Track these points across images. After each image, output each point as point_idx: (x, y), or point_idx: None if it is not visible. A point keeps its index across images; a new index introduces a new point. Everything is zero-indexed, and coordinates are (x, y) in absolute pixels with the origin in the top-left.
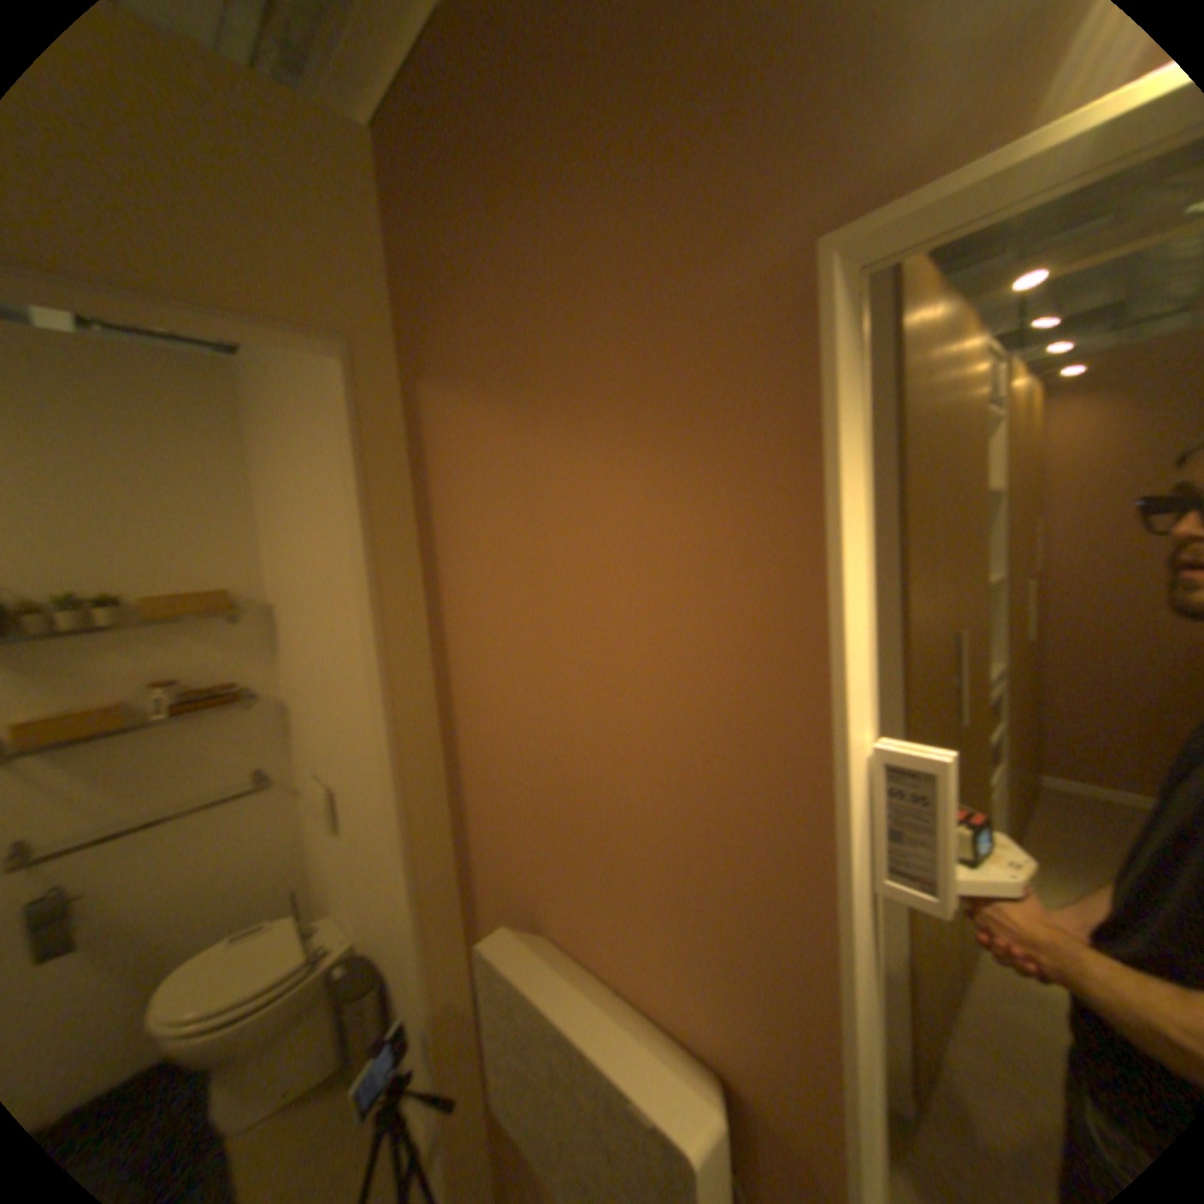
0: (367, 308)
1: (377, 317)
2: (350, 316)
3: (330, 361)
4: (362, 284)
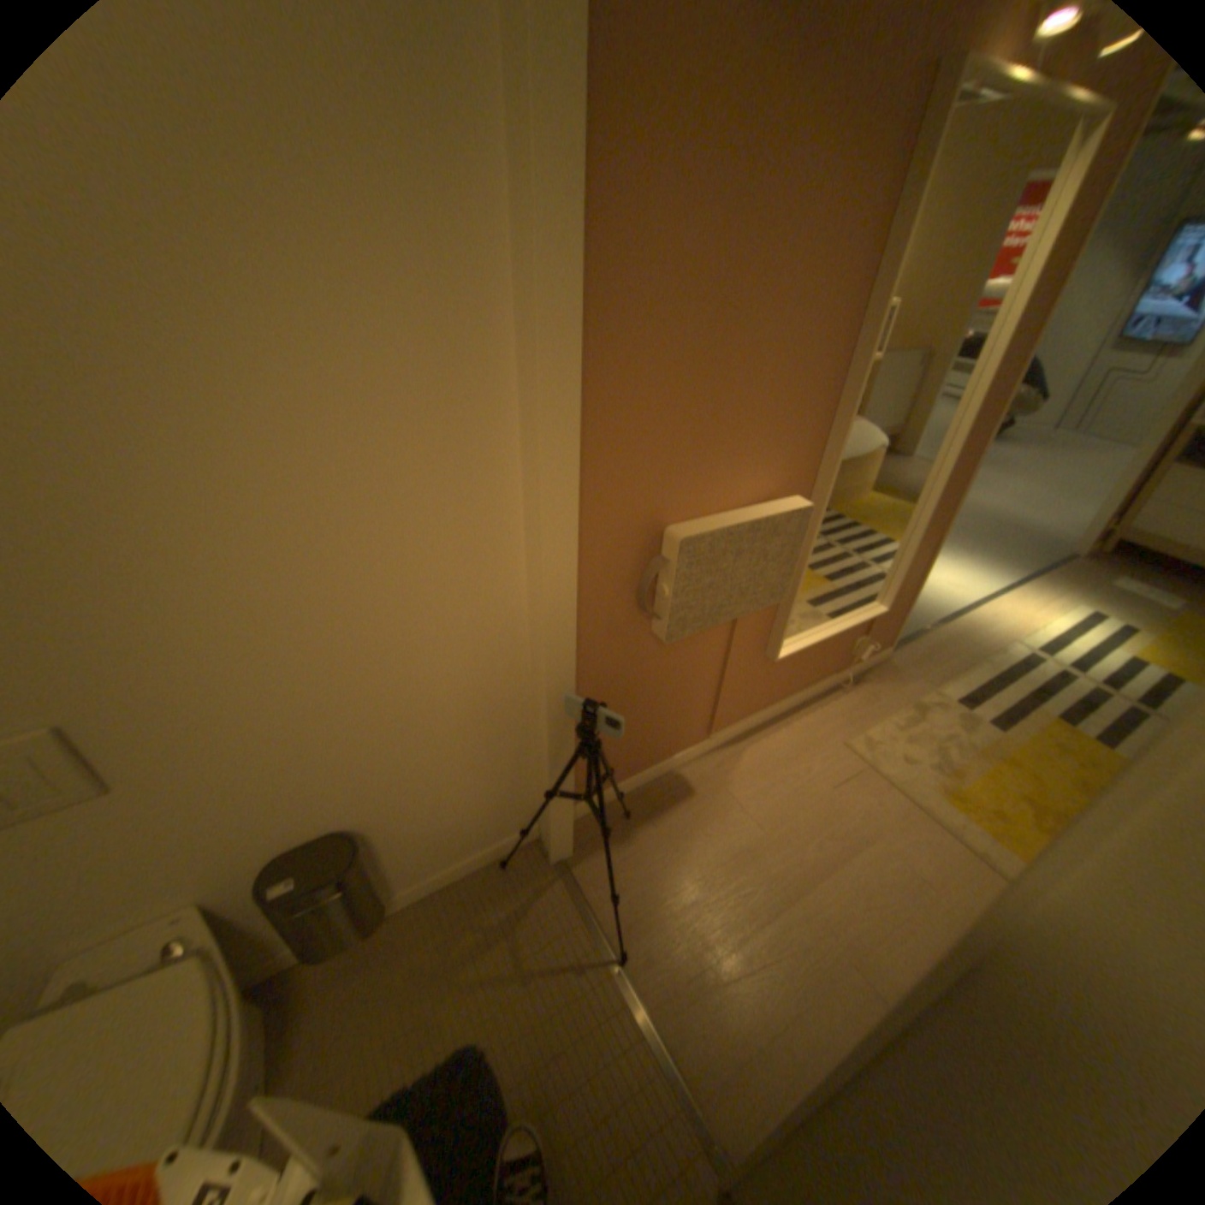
0: None
1: None
2: None
3: None
4: None
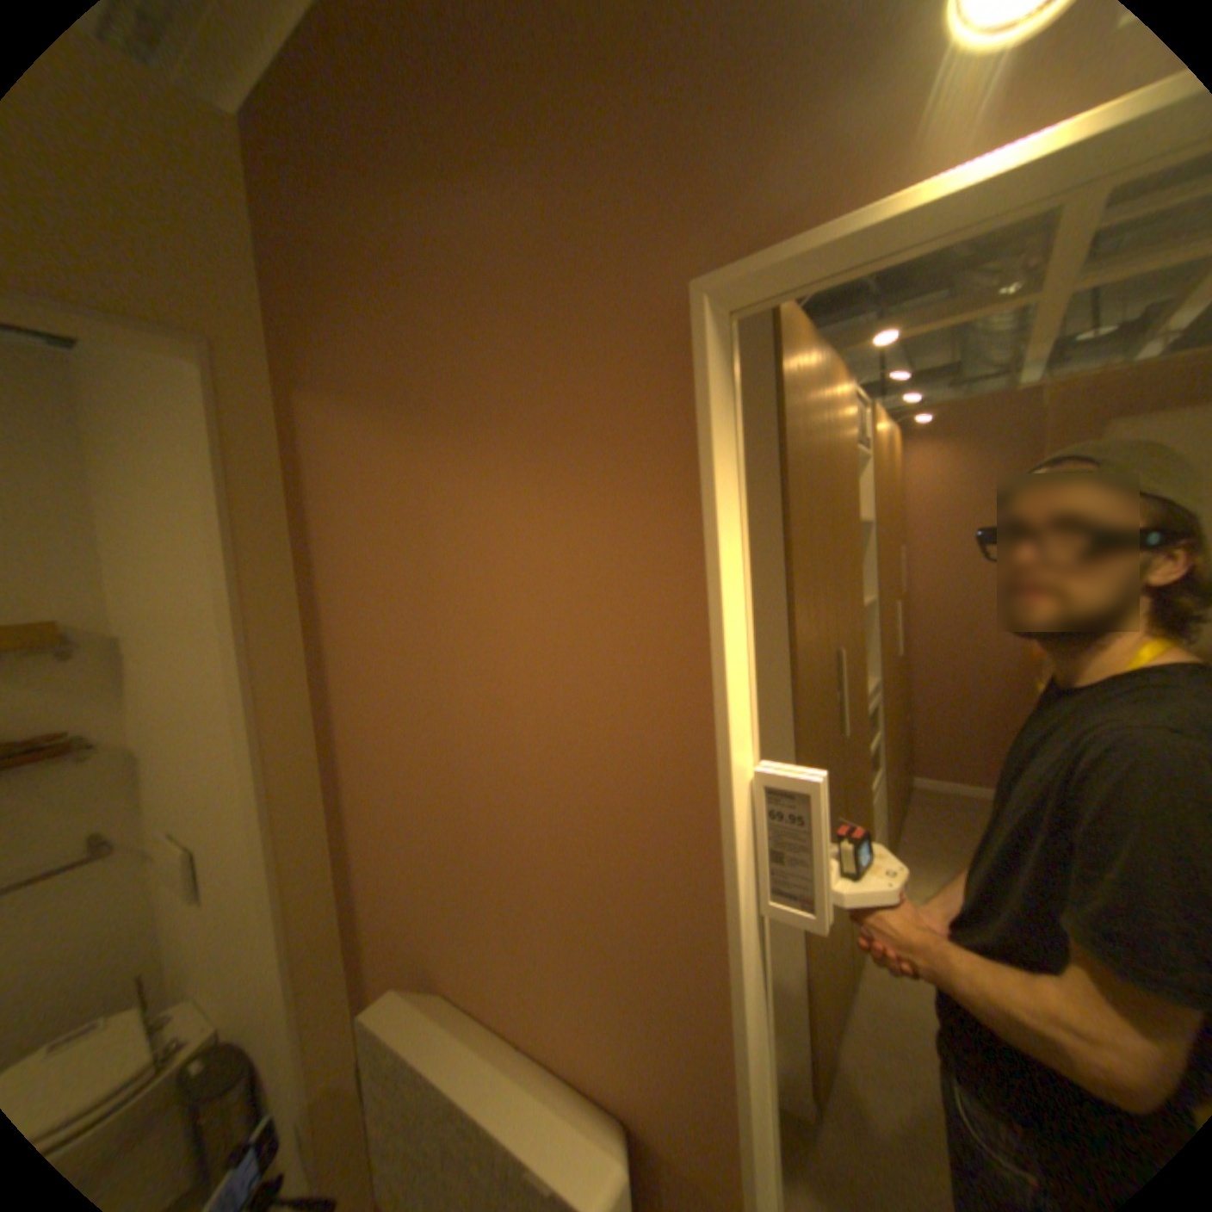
0: (232, 309)
1: (245, 319)
2: (212, 316)
3: (185, 364)
4: (227, 283)
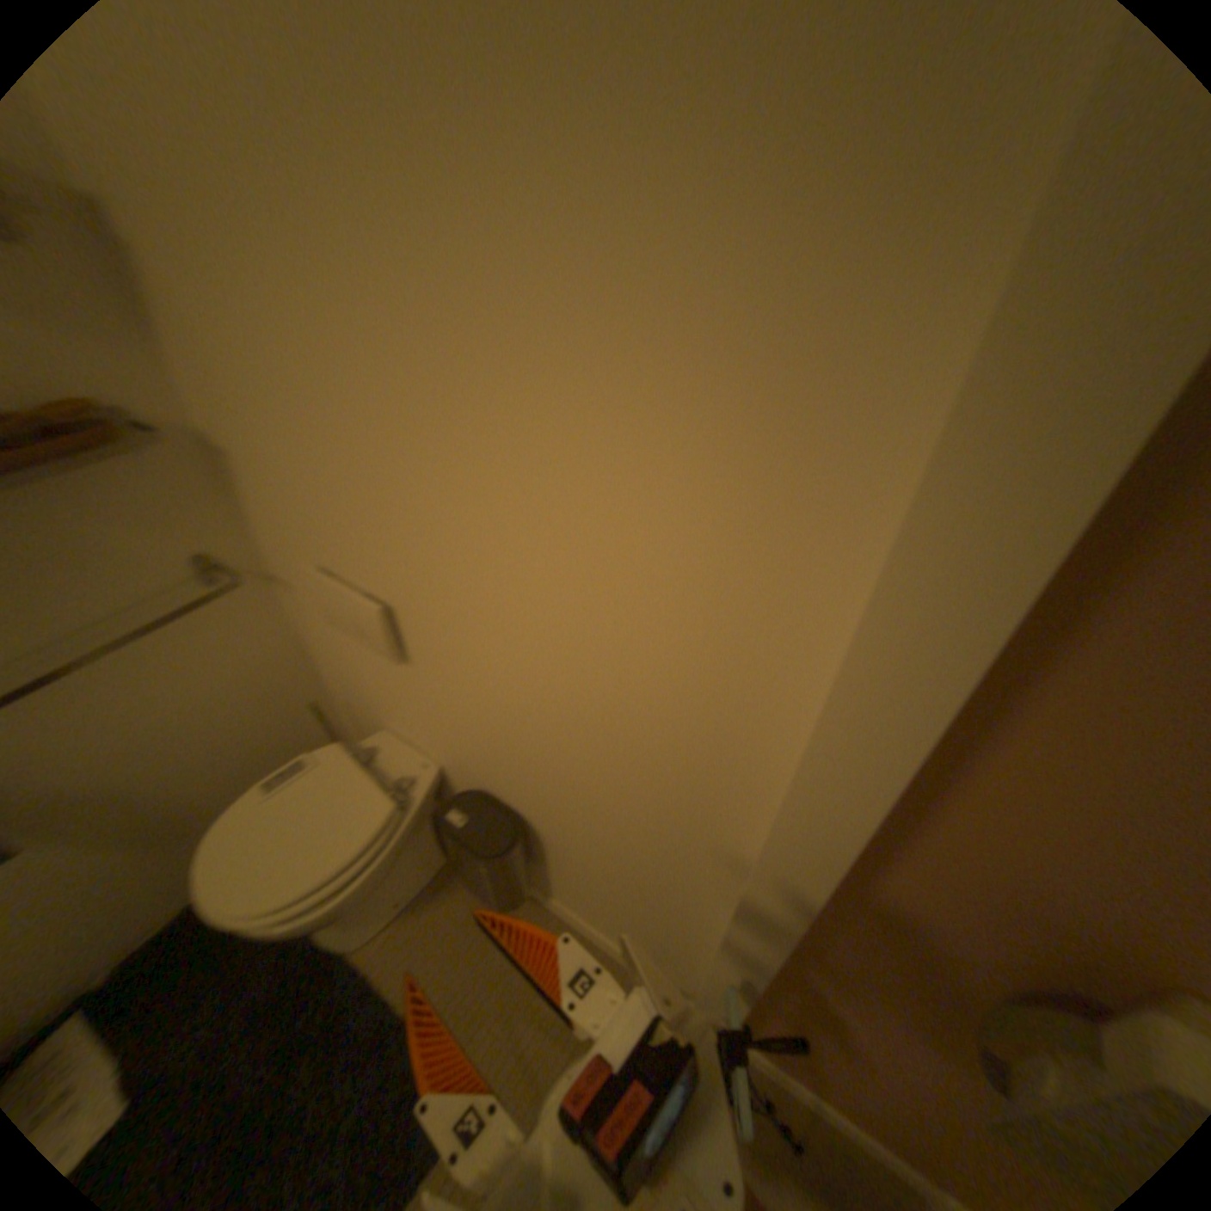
0: None
1: None
2: None
3: None
4: None
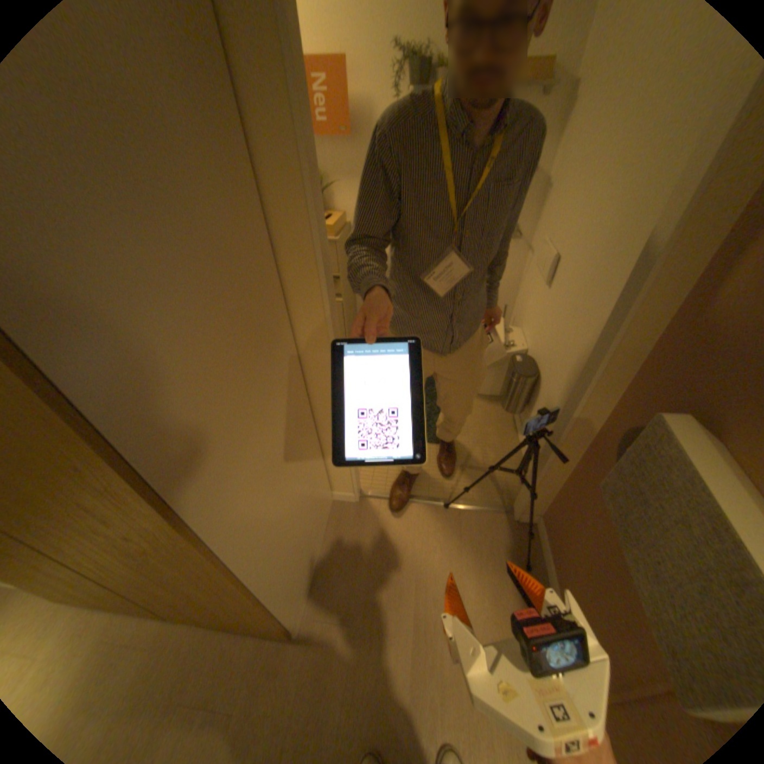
0: None
1: None
2: None
3: None
4: None
